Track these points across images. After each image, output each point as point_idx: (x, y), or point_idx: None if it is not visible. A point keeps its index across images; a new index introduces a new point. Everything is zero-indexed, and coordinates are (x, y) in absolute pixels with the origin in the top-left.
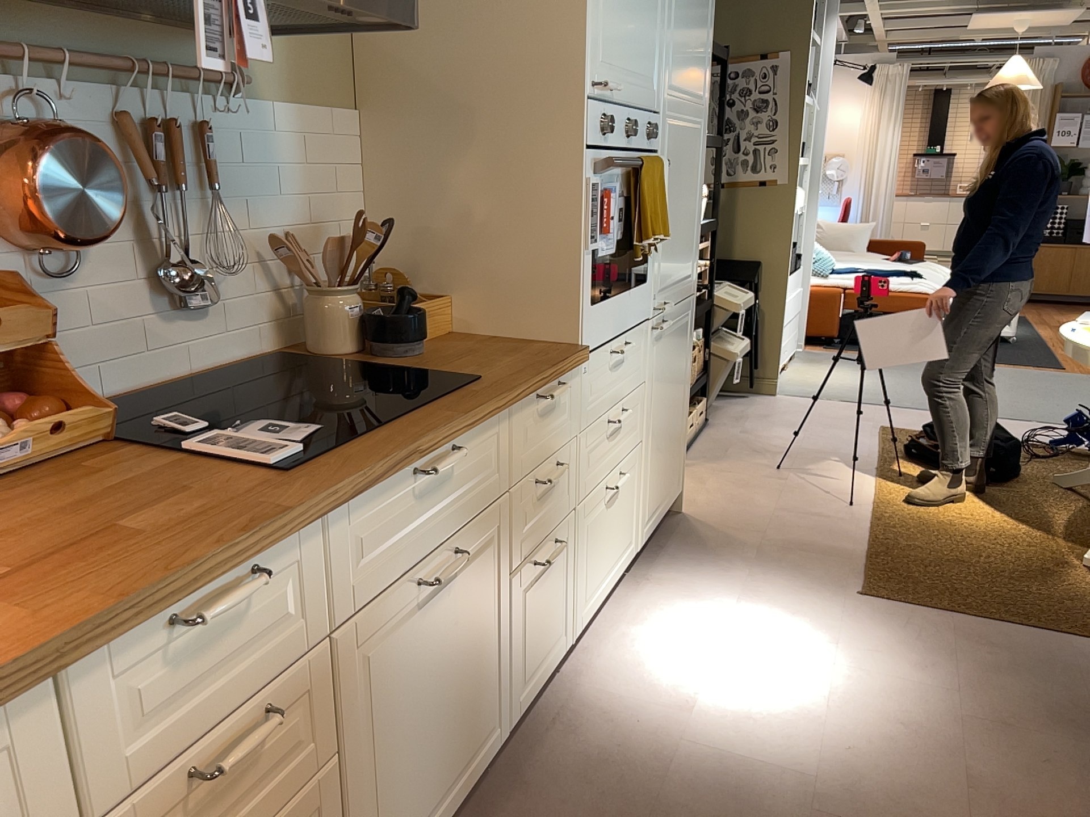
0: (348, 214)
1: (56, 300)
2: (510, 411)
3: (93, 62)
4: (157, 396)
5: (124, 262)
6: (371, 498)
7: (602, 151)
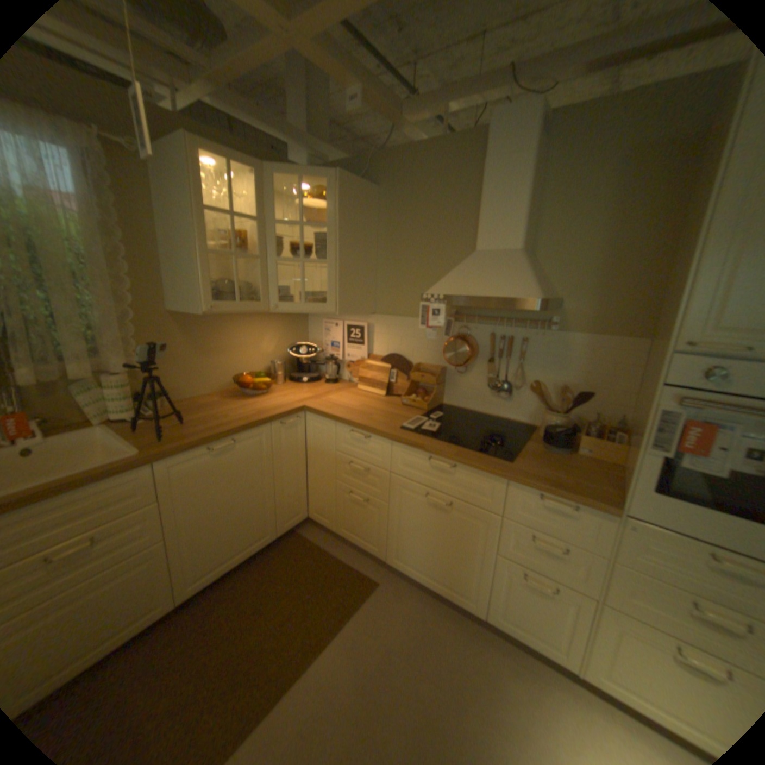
0: (618, 387)
1: (459, 378)
2: (507, 483)
3: (483, 318)
4: (481, 416)
5: (482, 374)
6: (410, 450)
7: (706, 391)
